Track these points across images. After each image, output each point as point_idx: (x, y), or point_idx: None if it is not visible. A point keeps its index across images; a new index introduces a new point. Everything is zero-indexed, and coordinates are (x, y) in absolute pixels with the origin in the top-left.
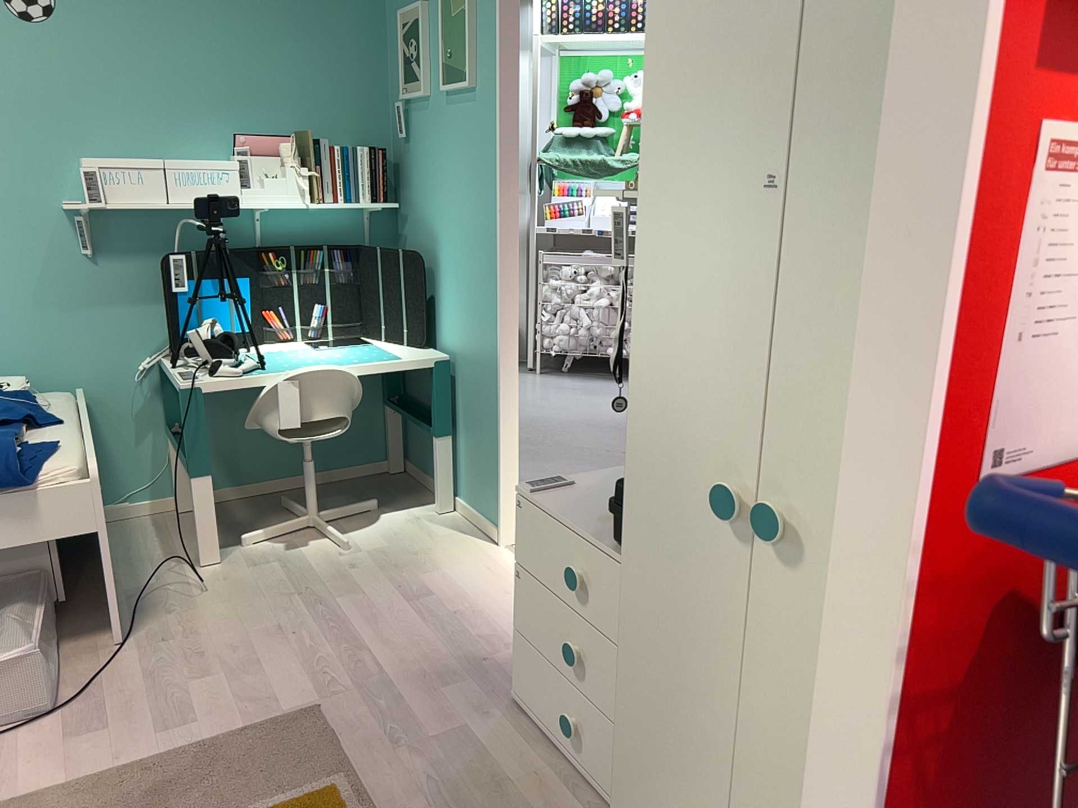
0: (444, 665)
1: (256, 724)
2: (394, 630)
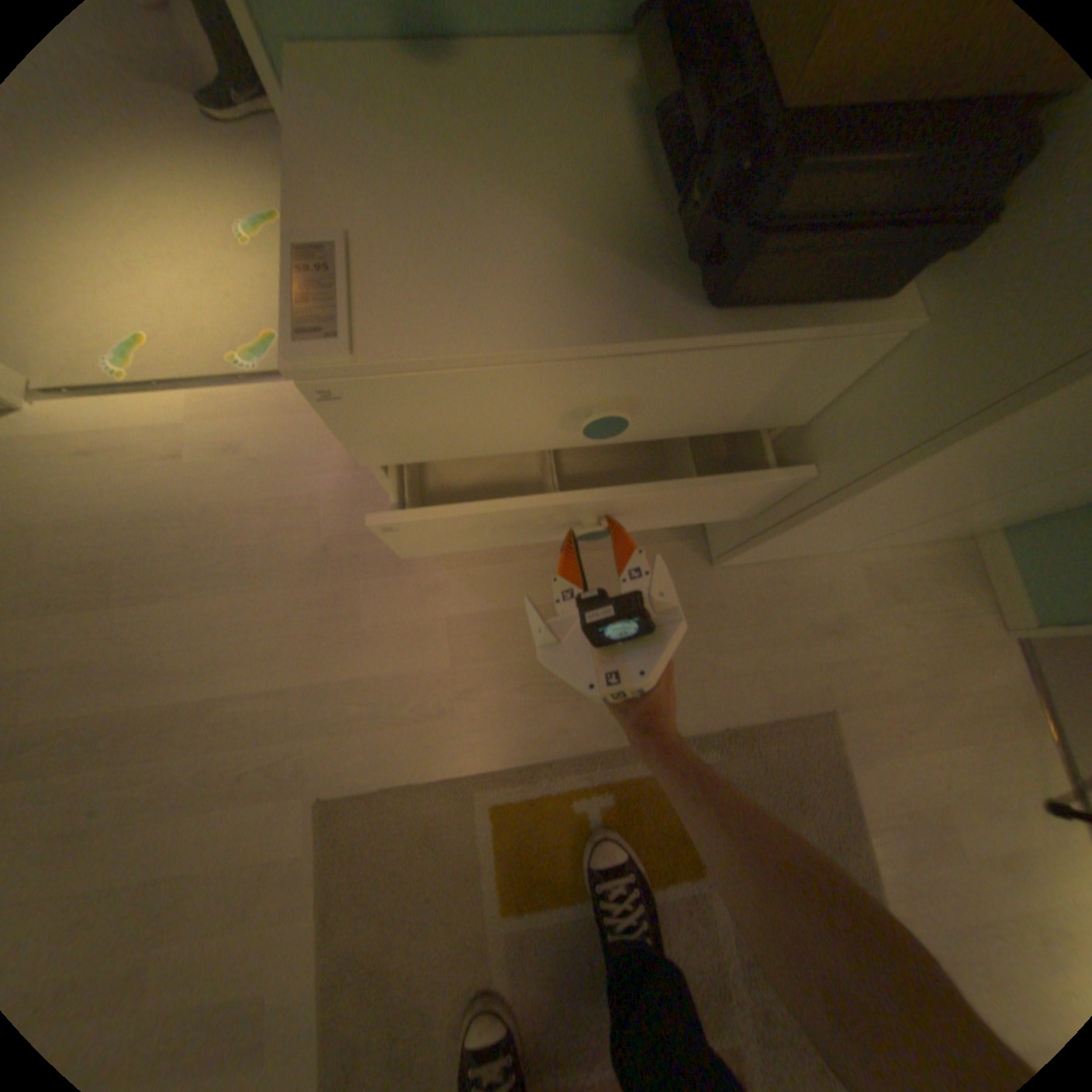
0: (307, 605)
1: (312, 901)
2: (174, 648)
